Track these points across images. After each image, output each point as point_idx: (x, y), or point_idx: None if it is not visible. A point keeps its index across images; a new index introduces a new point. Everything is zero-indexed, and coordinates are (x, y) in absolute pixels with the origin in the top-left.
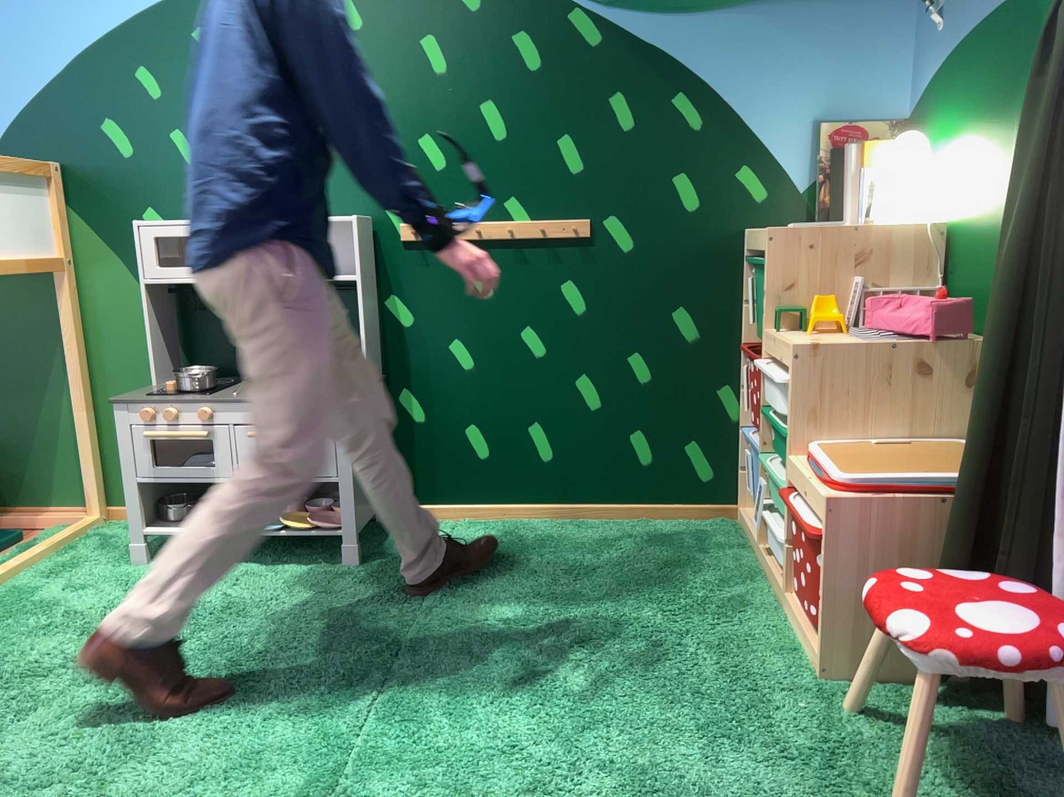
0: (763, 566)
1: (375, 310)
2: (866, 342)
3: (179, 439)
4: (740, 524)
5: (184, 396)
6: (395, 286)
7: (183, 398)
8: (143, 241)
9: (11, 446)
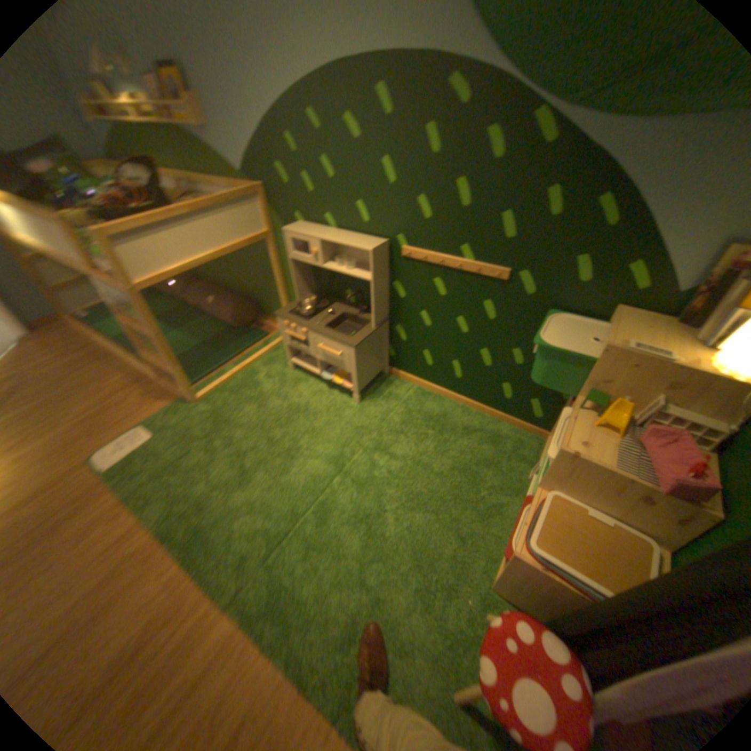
0: (529, 488)
1: (389, 286)
2: (617, 466)
3: (296, 337)
4: (544, 446)
5: (301, 317)
6: (398, 279)
7: (298, 321)
8: (288, 239)
9: (266, 297)
